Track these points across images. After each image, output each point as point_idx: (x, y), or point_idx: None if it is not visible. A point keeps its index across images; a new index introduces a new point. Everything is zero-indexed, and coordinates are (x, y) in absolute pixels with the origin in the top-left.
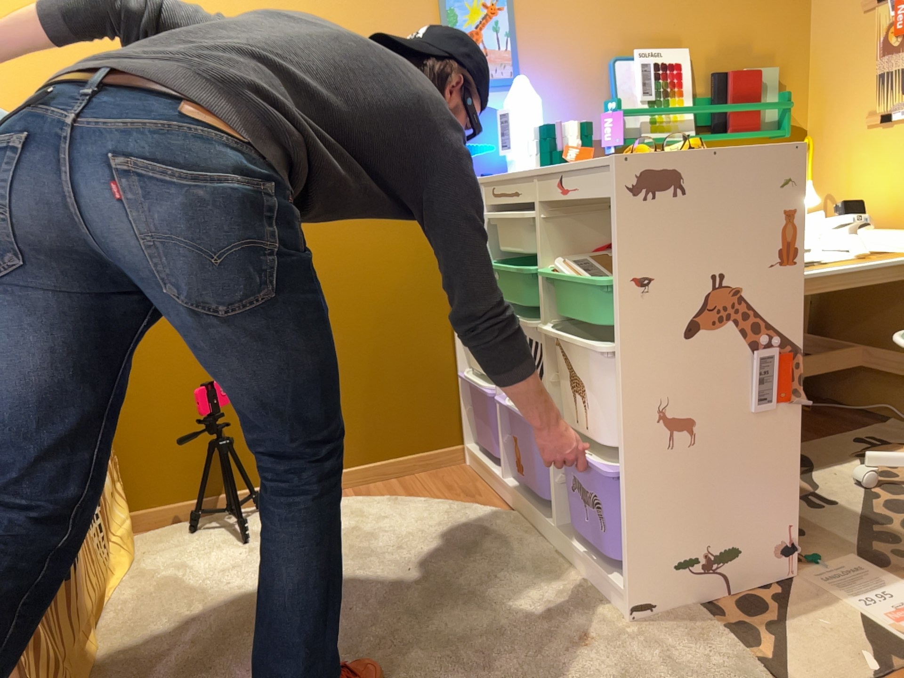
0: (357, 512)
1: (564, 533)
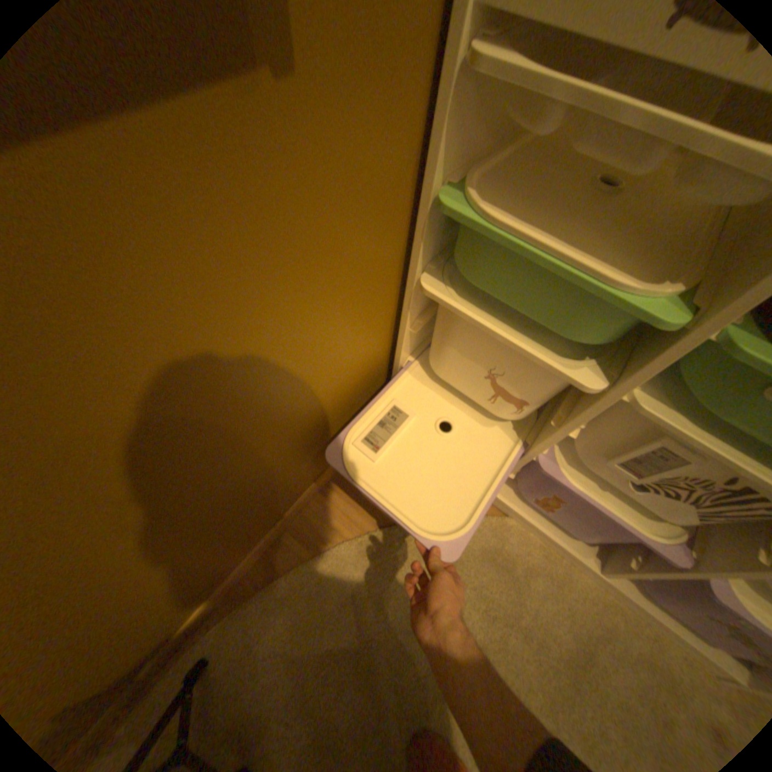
0: (344, 599)
1: (614, 579)
